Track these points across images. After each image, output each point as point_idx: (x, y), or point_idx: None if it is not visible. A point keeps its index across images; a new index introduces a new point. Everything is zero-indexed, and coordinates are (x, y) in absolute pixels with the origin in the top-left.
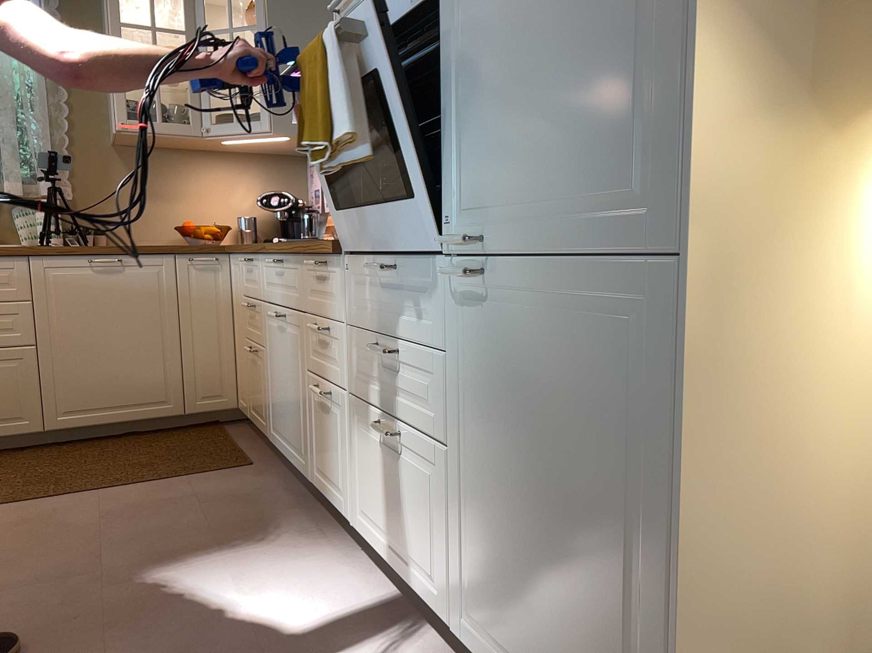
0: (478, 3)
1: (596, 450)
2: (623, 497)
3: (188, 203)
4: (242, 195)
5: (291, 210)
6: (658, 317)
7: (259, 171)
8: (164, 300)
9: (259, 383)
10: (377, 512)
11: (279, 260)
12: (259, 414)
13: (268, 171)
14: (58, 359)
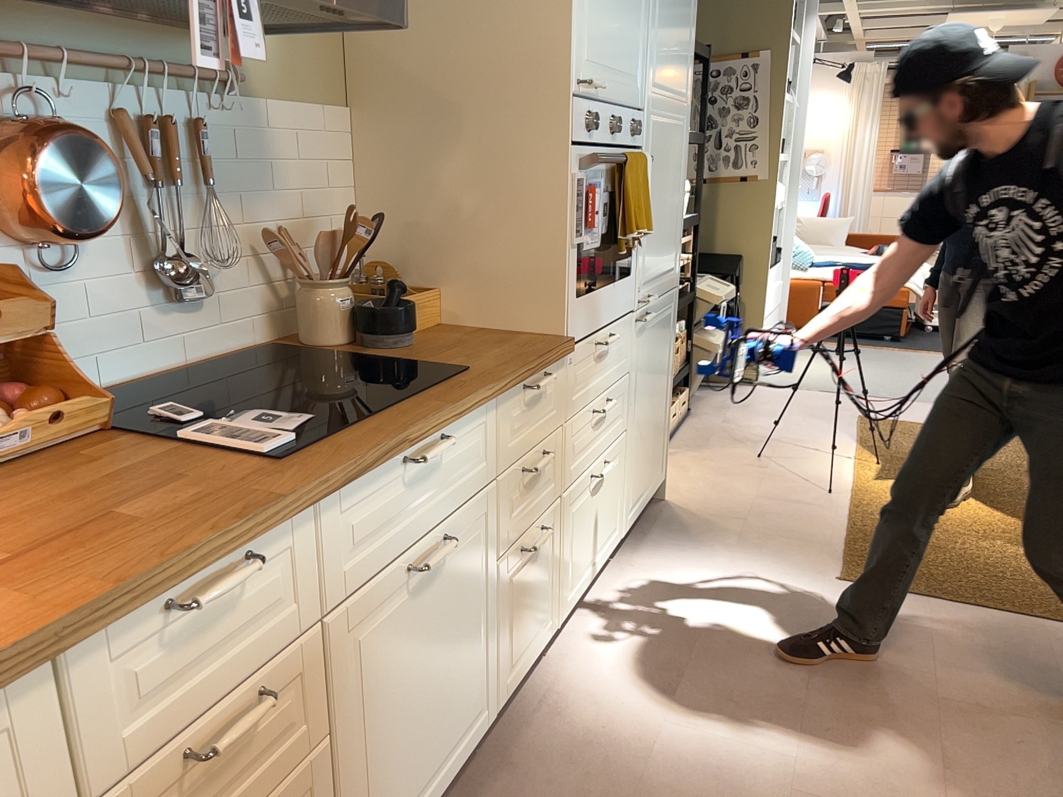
0: (651, 172)
1: (662, 364)
2: (664, 373)
3: None
4: None
5: None
6: (672, 307)
7: None
8: None
9: None
10: (583, 554)
11: (443, 438)
12: None
13: None
14: None
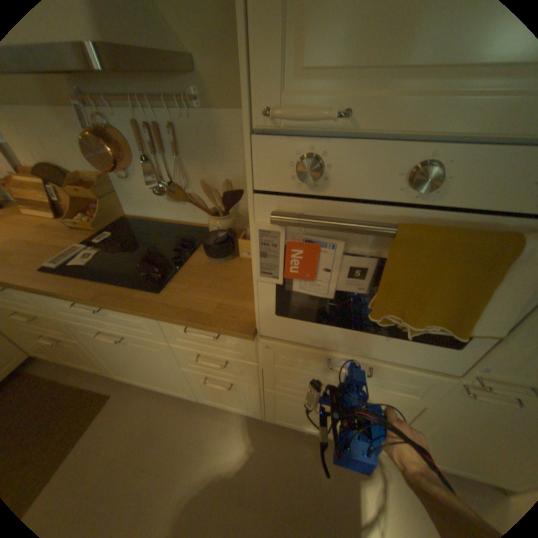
0: None
1: None
2: None
3: None
4: None
5: None
6: None
7: None
8: None
9: (76, 355)
10: (300, 422)
11: (96, 308)
12: (82, 366)
13: None
14: None
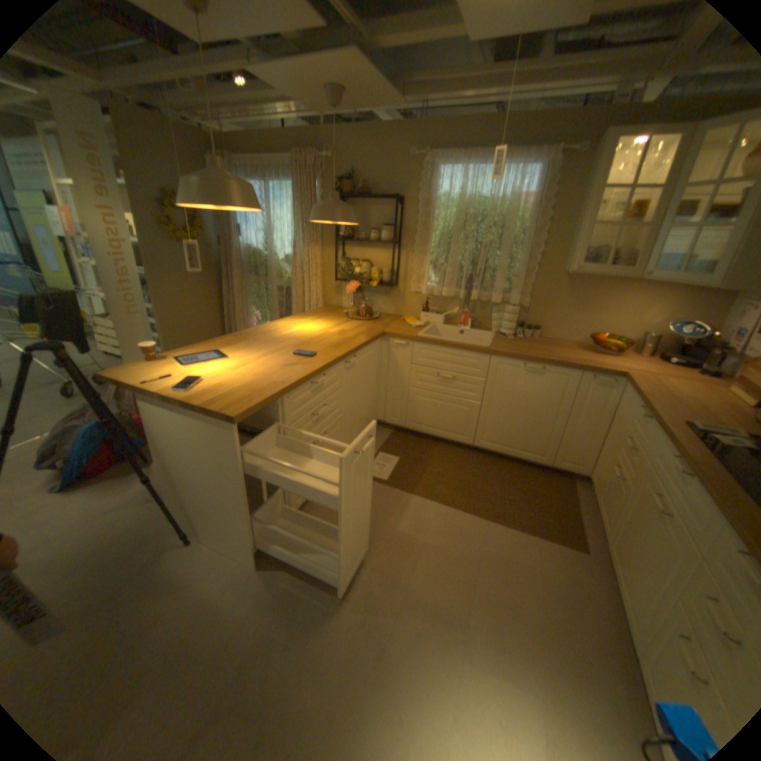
0: None
1: None
2: None
3: (606, 316)
4: (657, 314)
5: (703, 339)
6: None
7: (682, 295)
8: (565, 398)
9: (618, 503)
10: None
11: (690, 474)
12: (607, 517)
13: (691, 296)
14: (490, 414)
